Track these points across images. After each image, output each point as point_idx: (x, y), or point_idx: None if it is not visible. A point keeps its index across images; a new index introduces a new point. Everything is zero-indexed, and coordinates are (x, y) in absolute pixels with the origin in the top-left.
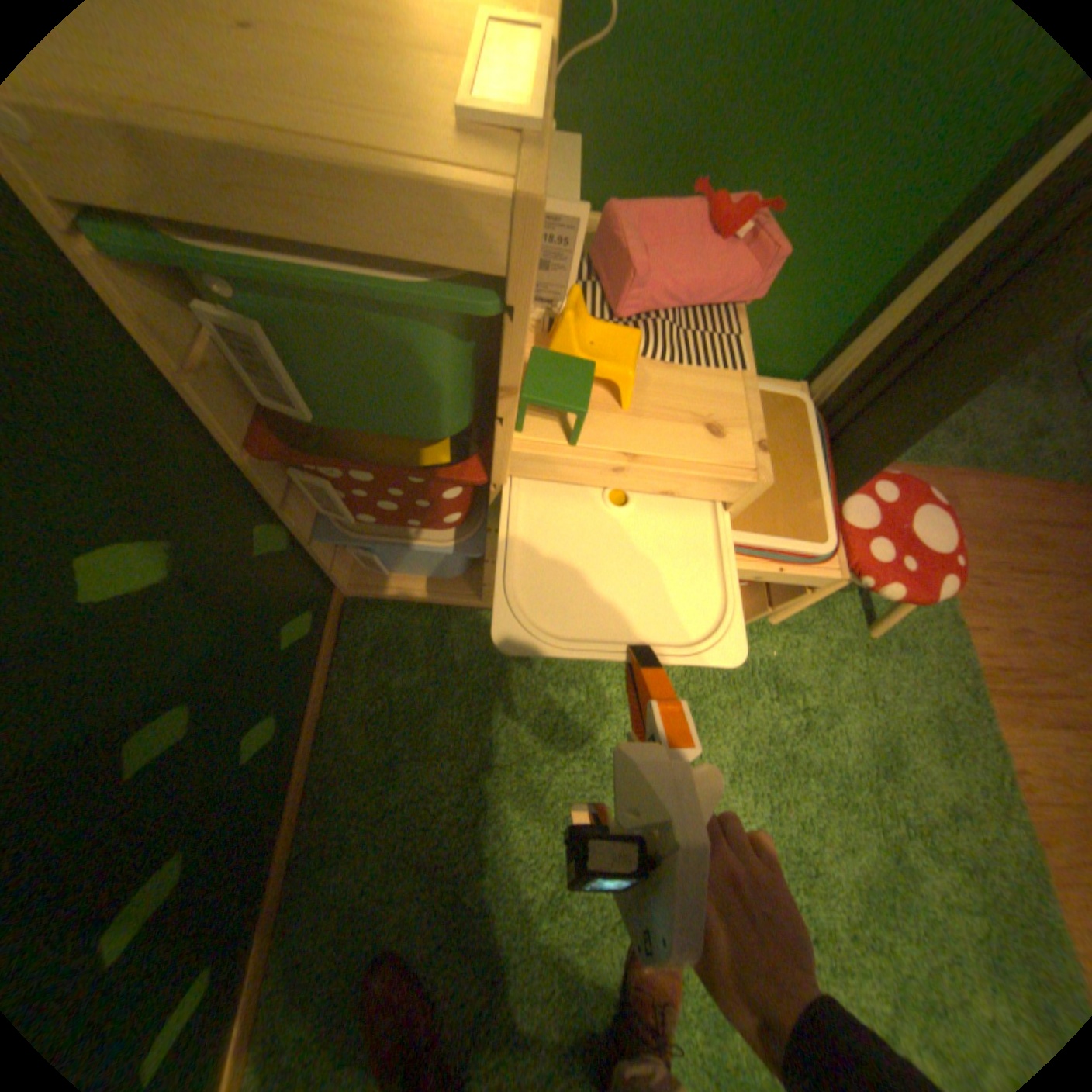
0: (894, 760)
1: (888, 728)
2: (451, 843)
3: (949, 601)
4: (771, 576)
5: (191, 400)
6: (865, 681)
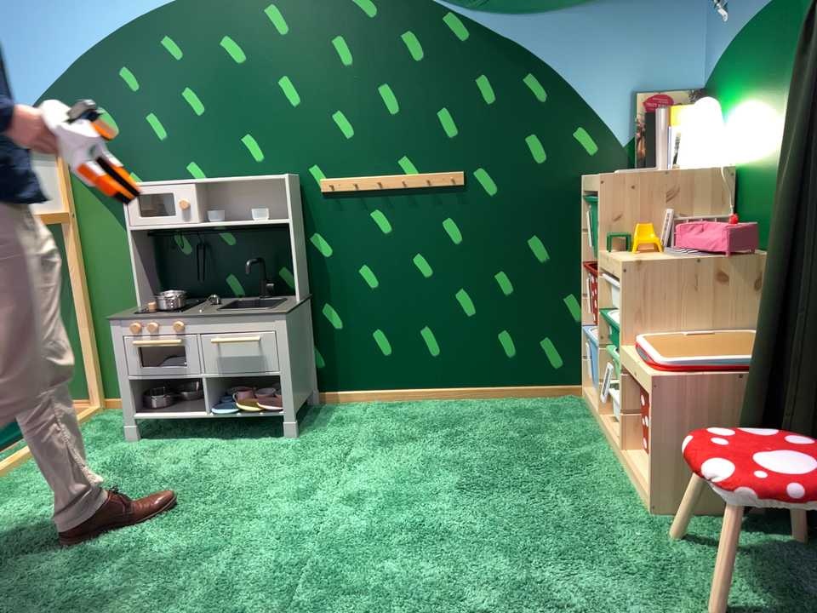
0: (565, 607)
1: (599, 608)
2: (469, 426)
3: (706, 469)
4: (639, 374)
5: (580, 239)
6: (647, 598)
